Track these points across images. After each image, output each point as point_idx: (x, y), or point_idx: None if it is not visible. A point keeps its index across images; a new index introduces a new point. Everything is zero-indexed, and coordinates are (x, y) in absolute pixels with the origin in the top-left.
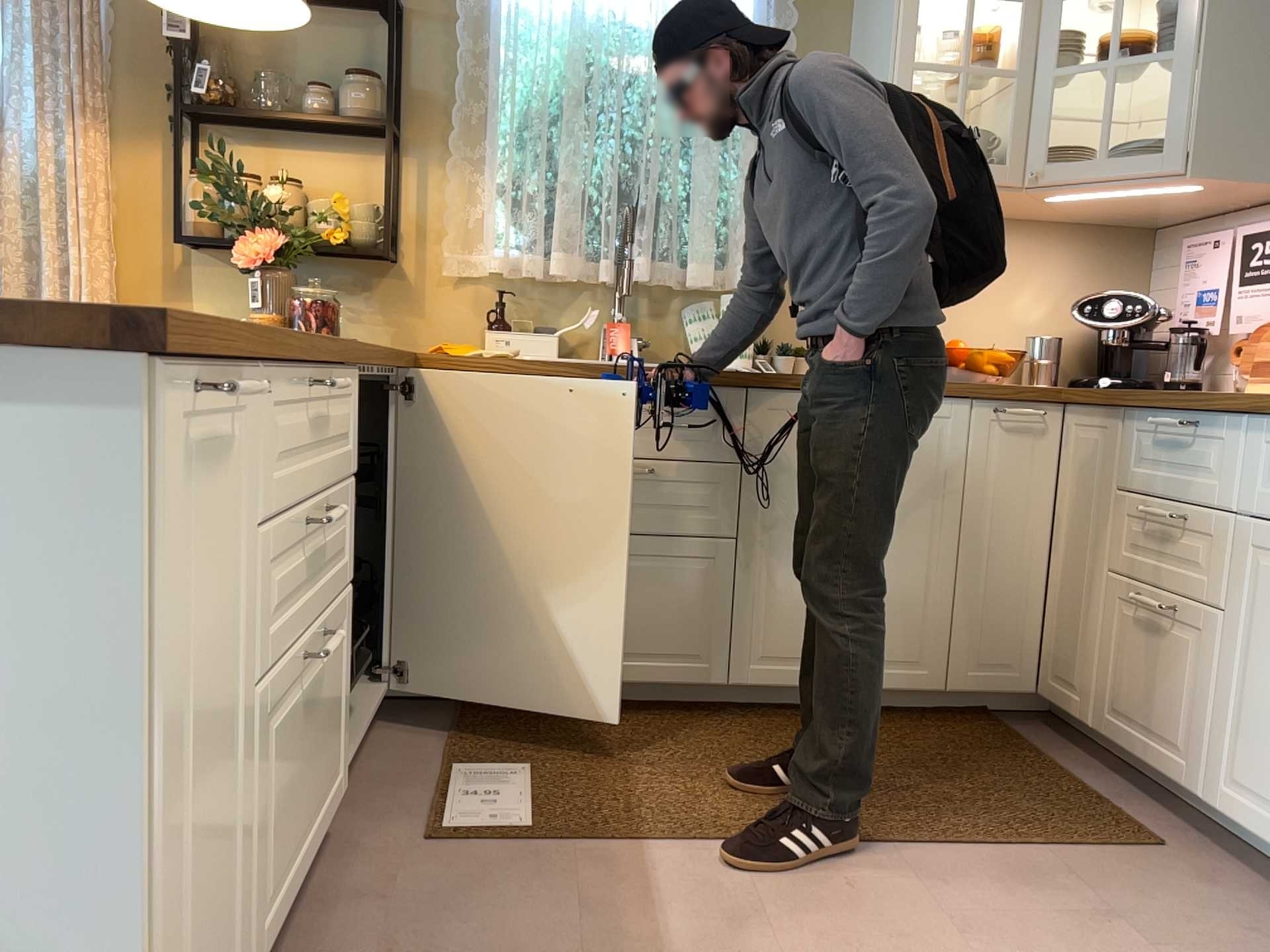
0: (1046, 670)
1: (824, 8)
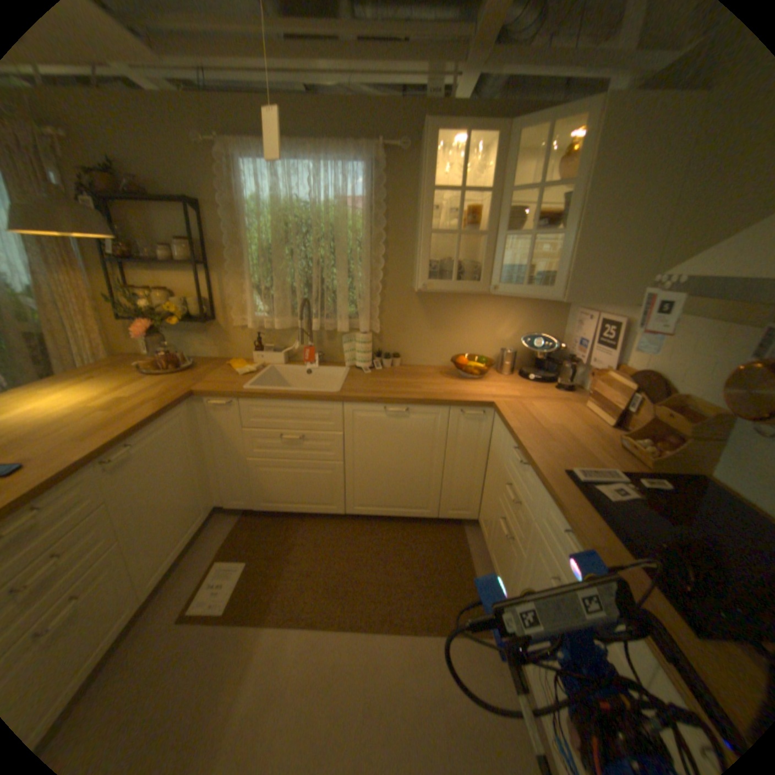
0: (481, 515)
1: (402, 186)
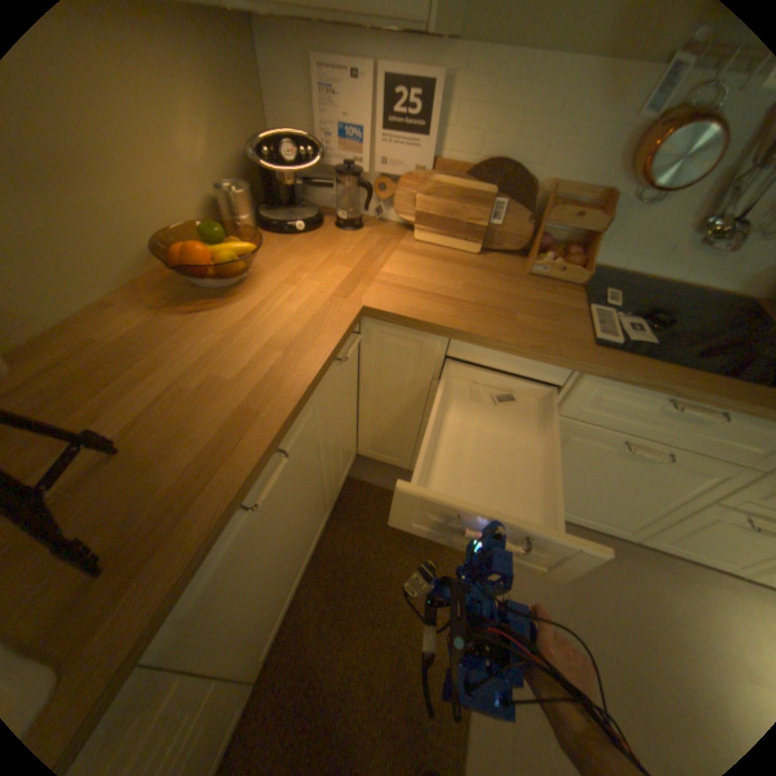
0: (363, 446)
1: None
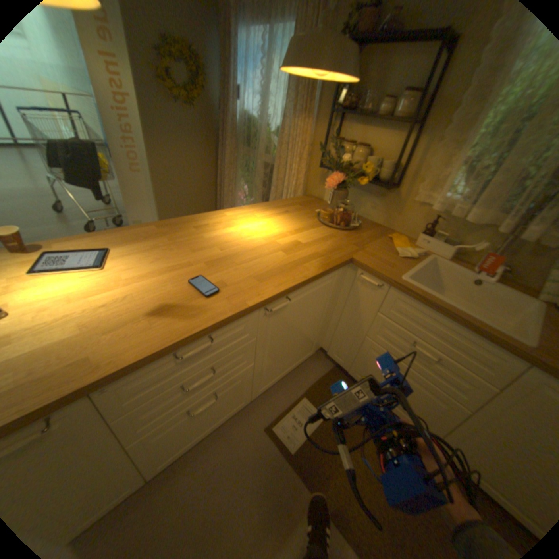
0: None
1: None
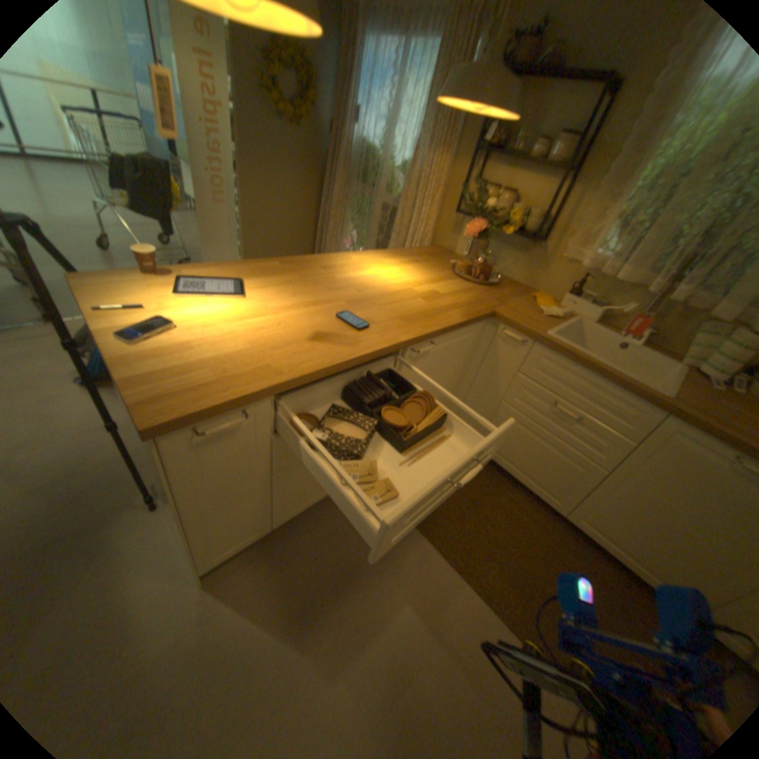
0: None
1: None
